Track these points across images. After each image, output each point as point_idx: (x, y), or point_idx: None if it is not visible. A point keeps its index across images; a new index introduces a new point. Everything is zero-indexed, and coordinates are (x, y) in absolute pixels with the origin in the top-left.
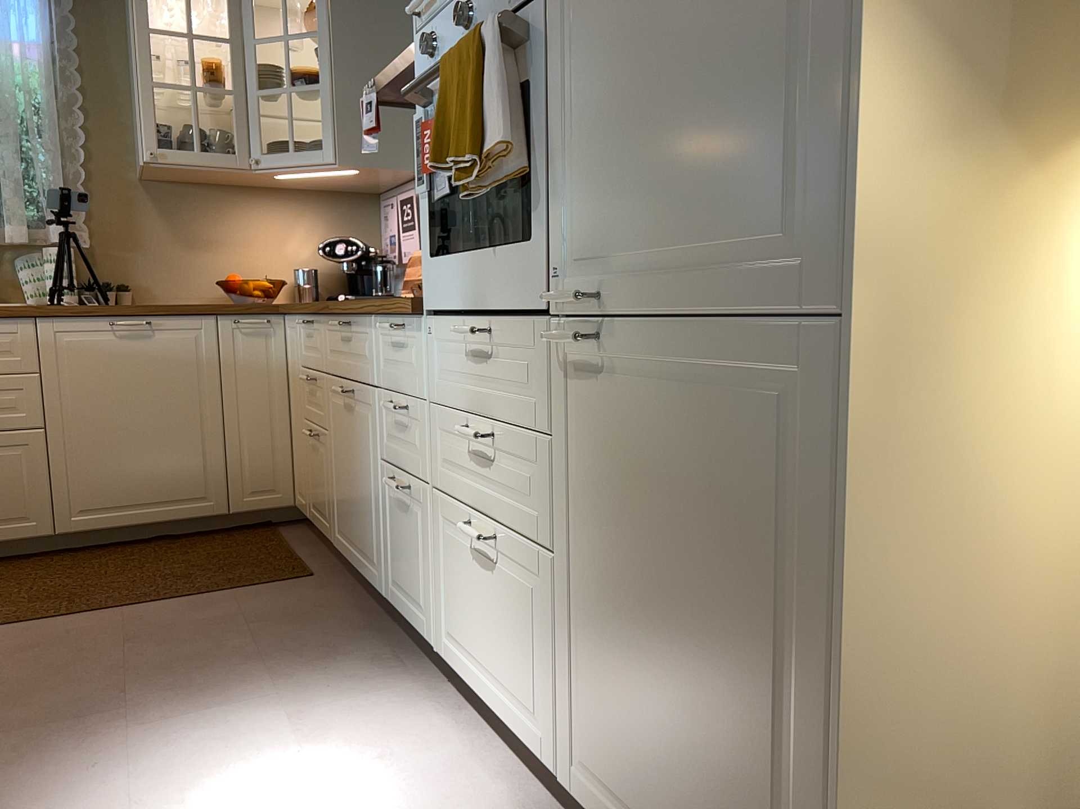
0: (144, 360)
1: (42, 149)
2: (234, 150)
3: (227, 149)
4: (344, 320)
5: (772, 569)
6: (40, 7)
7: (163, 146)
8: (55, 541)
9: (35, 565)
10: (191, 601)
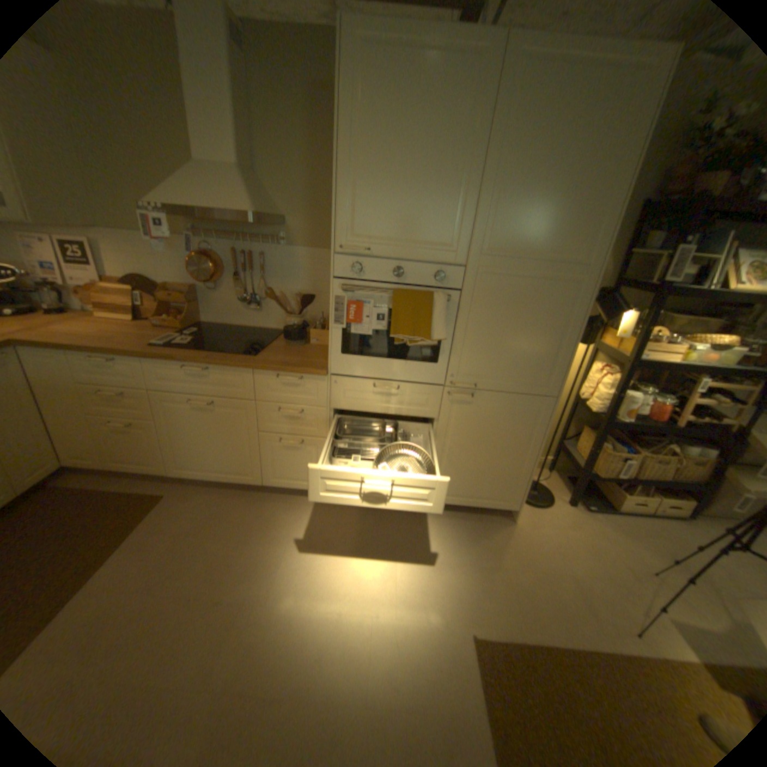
0: None
1: None
2: None
3: None
4: (195, 365)
5: (521, 438)
6: None
7: None
8: None
9: None
10: (120, 551)
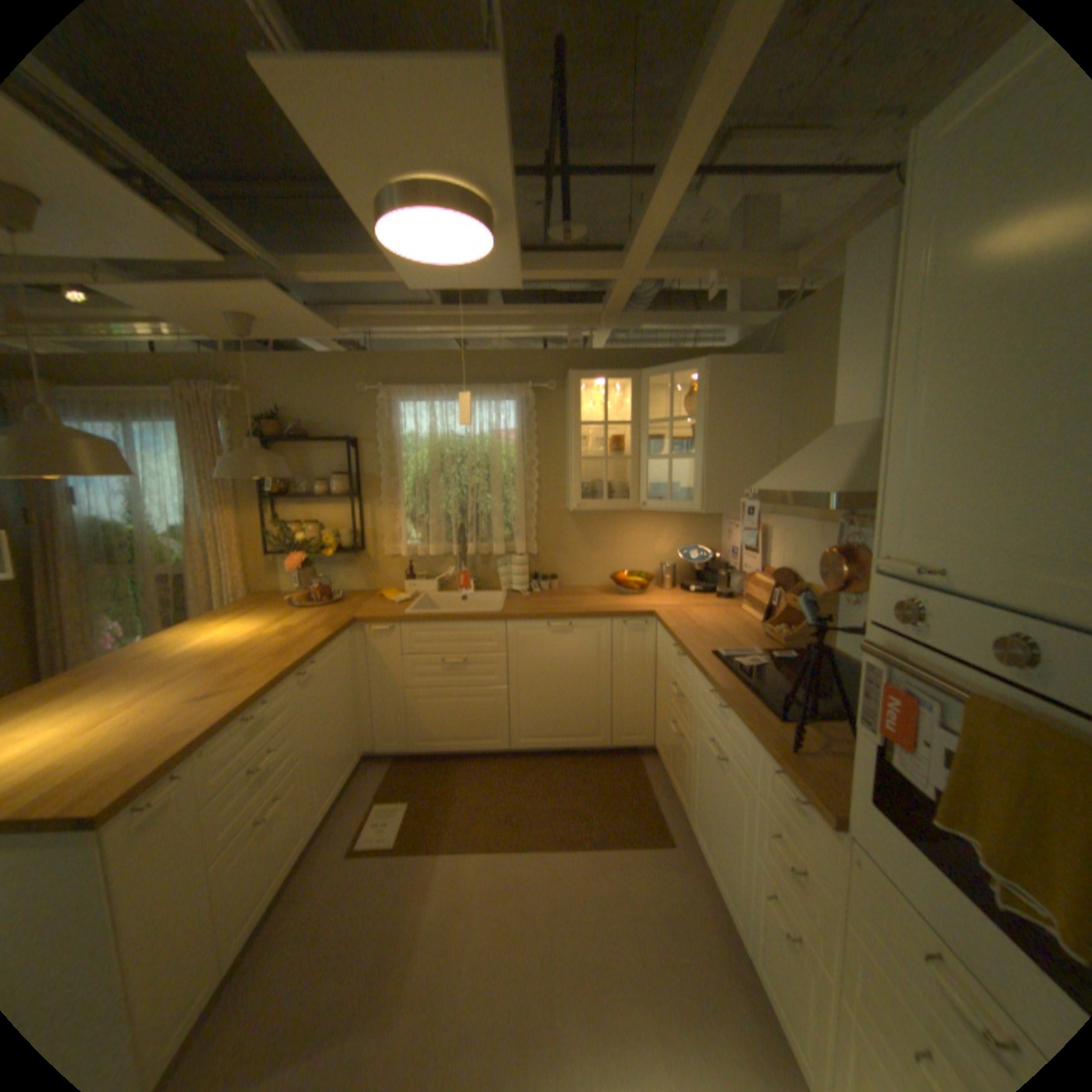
0: (565, 648)
1: (513, 496)
2: (627, 497)
3: (623, 495)
4: (722, 698)
5: None
6: (517, 409)
7: (583, 497)
8: (510, 750)
9: (498, 769)
10: (591, 858)
